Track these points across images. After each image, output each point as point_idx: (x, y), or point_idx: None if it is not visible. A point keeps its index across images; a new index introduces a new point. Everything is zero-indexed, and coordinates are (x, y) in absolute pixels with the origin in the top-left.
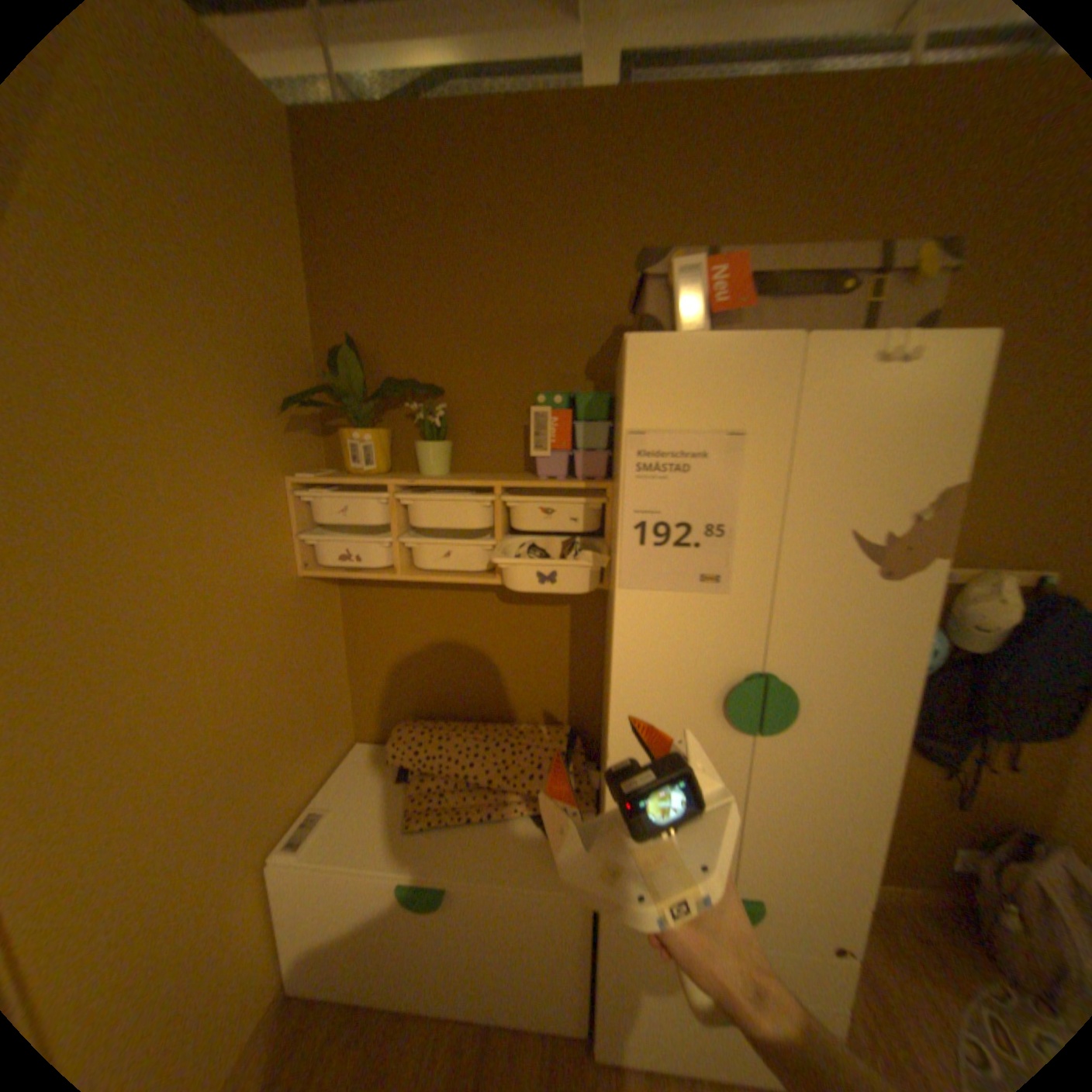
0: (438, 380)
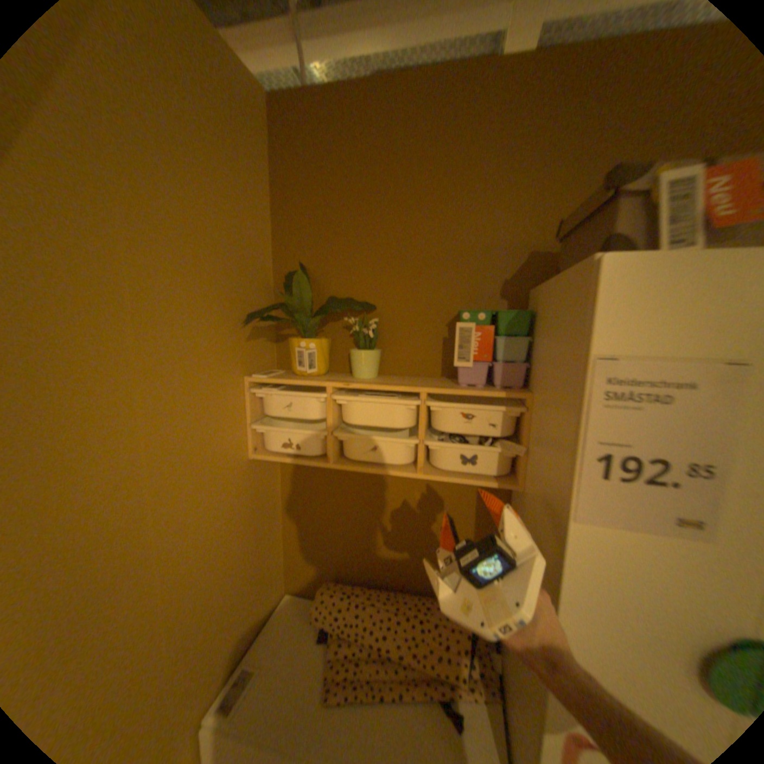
0: (371, 297)
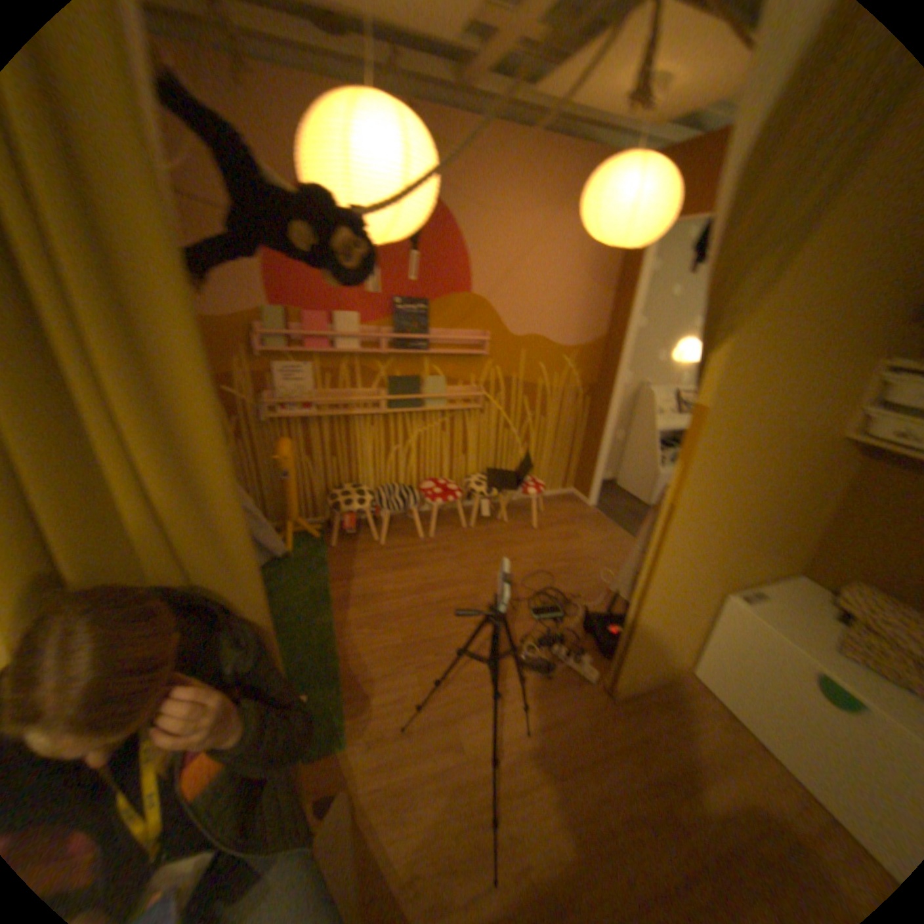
0: None
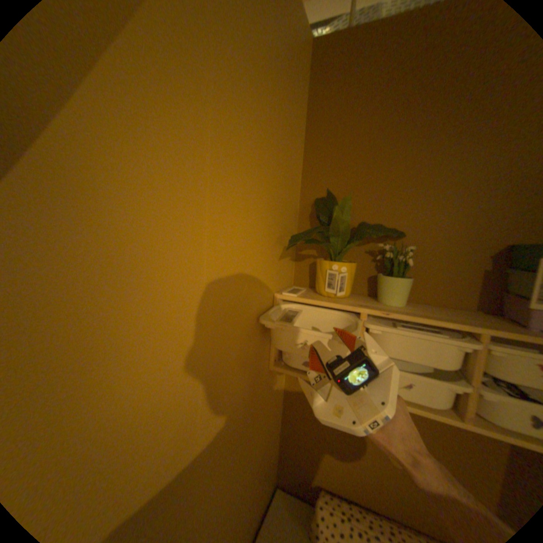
0: (401, 224)
